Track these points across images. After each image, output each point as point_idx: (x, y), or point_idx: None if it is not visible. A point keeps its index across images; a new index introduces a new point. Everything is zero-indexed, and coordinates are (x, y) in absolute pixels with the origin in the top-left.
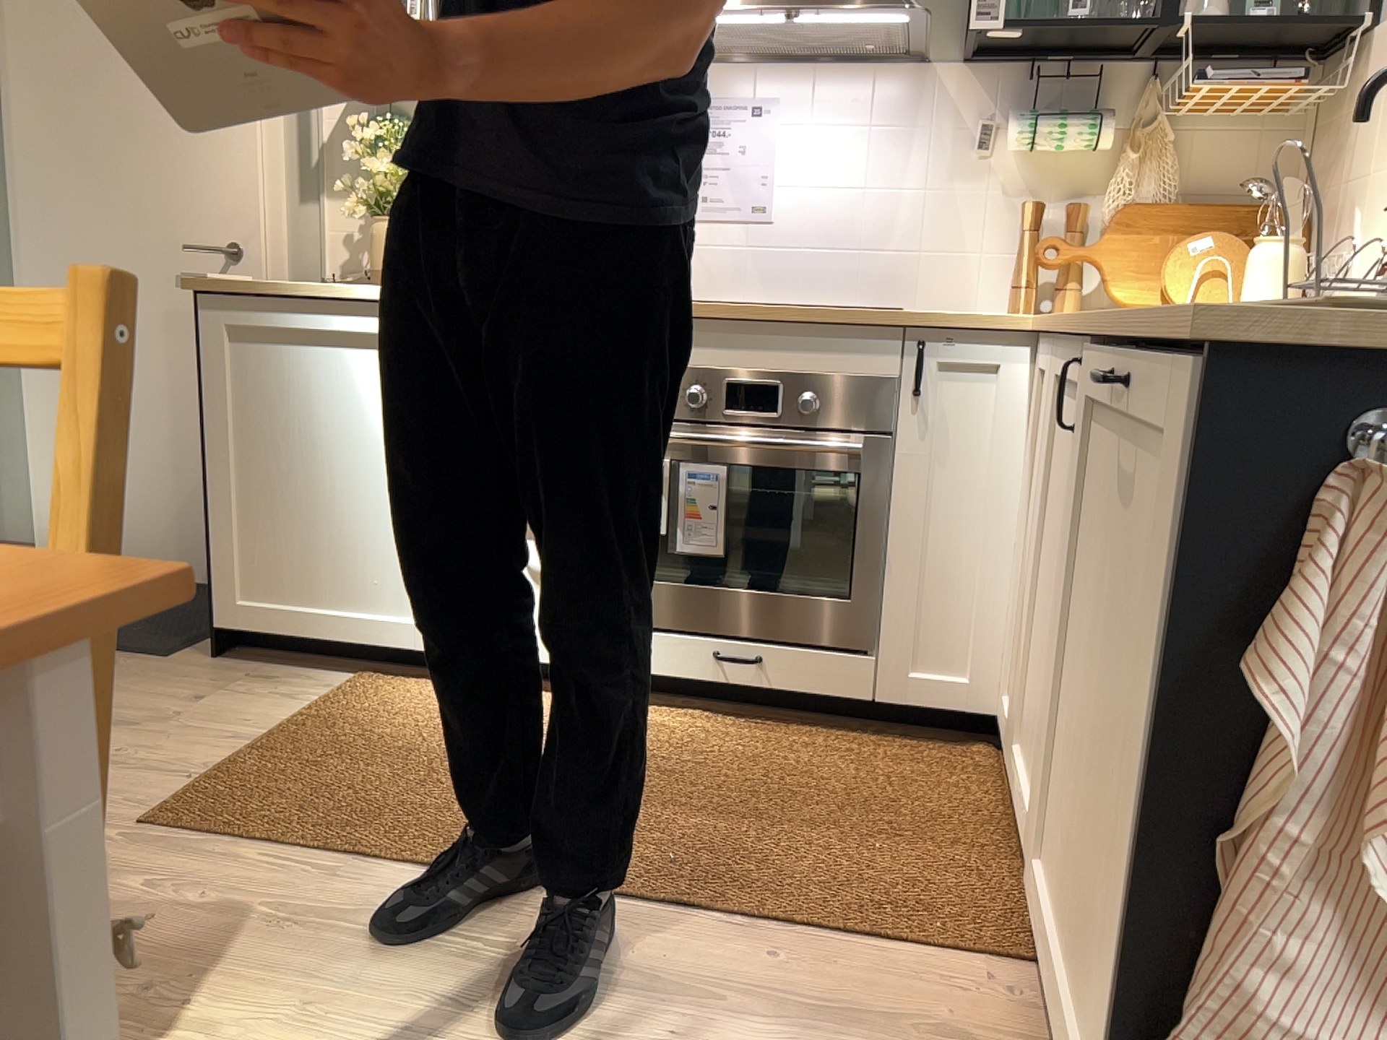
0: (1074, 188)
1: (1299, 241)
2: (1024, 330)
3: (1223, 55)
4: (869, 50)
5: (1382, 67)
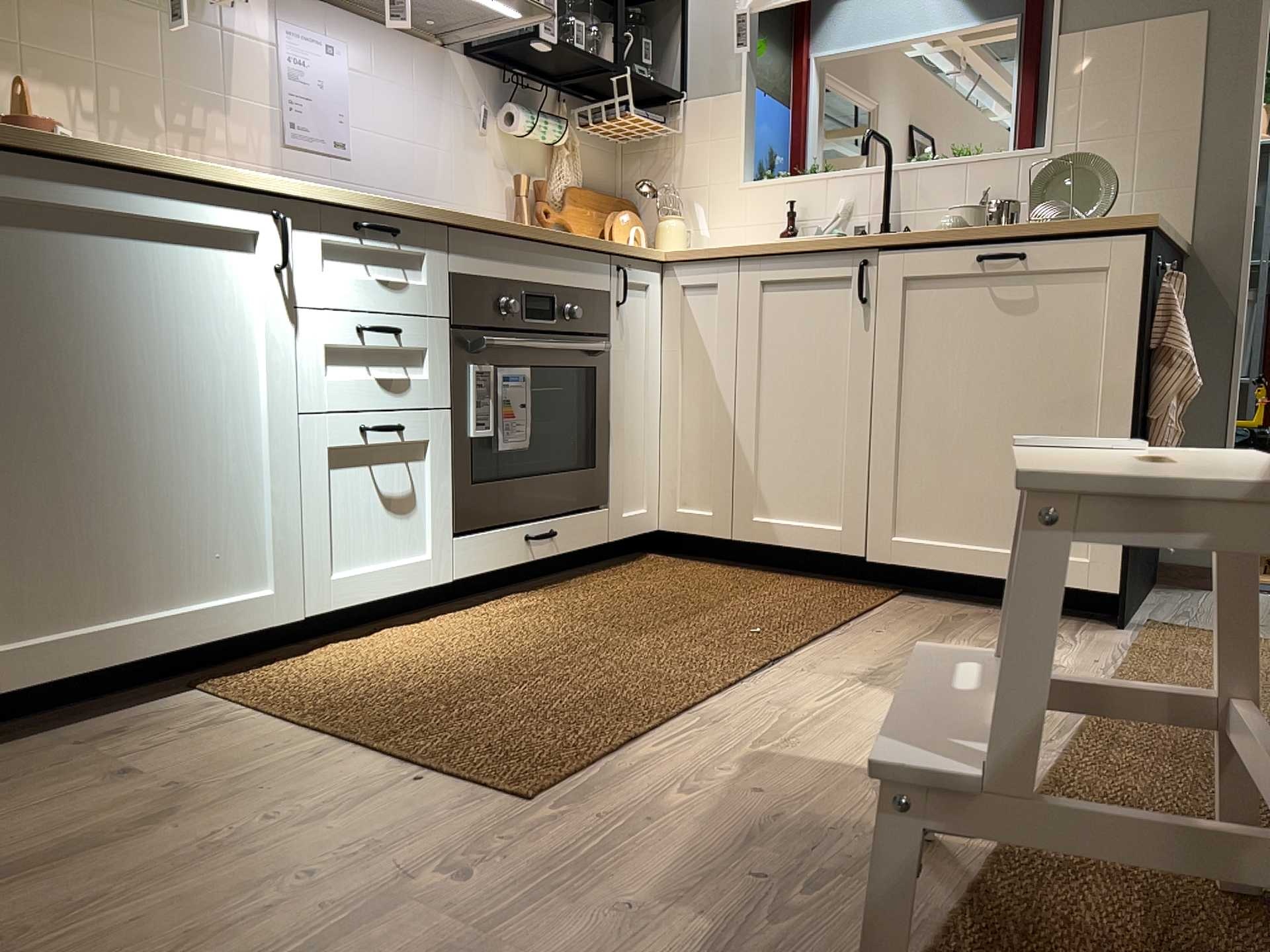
0: (530, 169)
1: (679, 217)
2: (661, 257)
3: (593, 96)
4: (427, 27)
5: (702, 124)
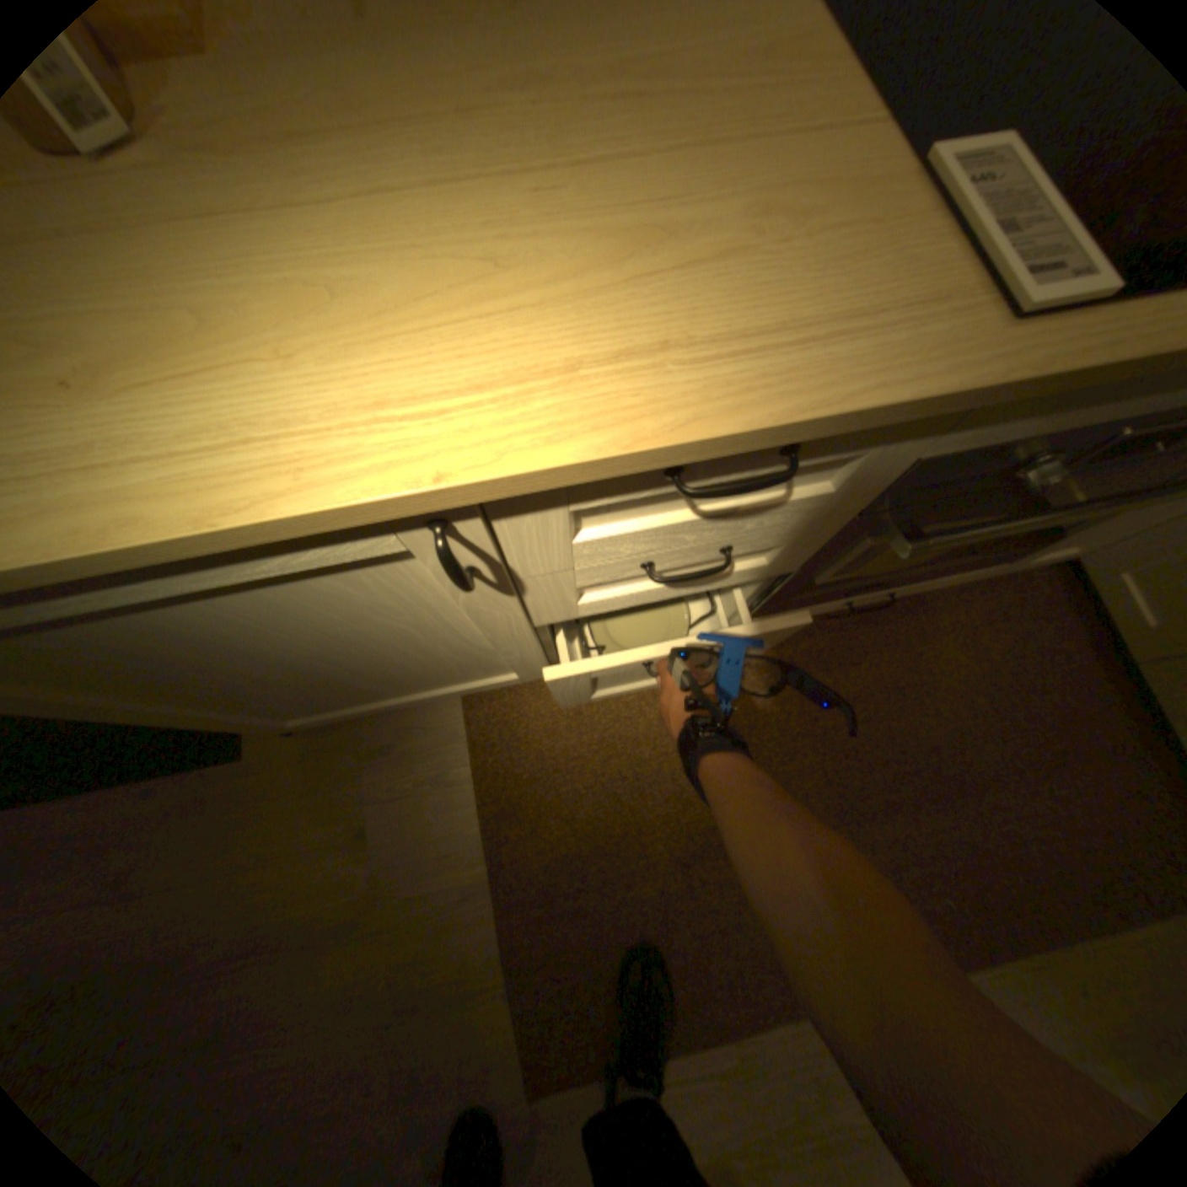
0: None
1: None
2: None
3: None
4: None
5: None
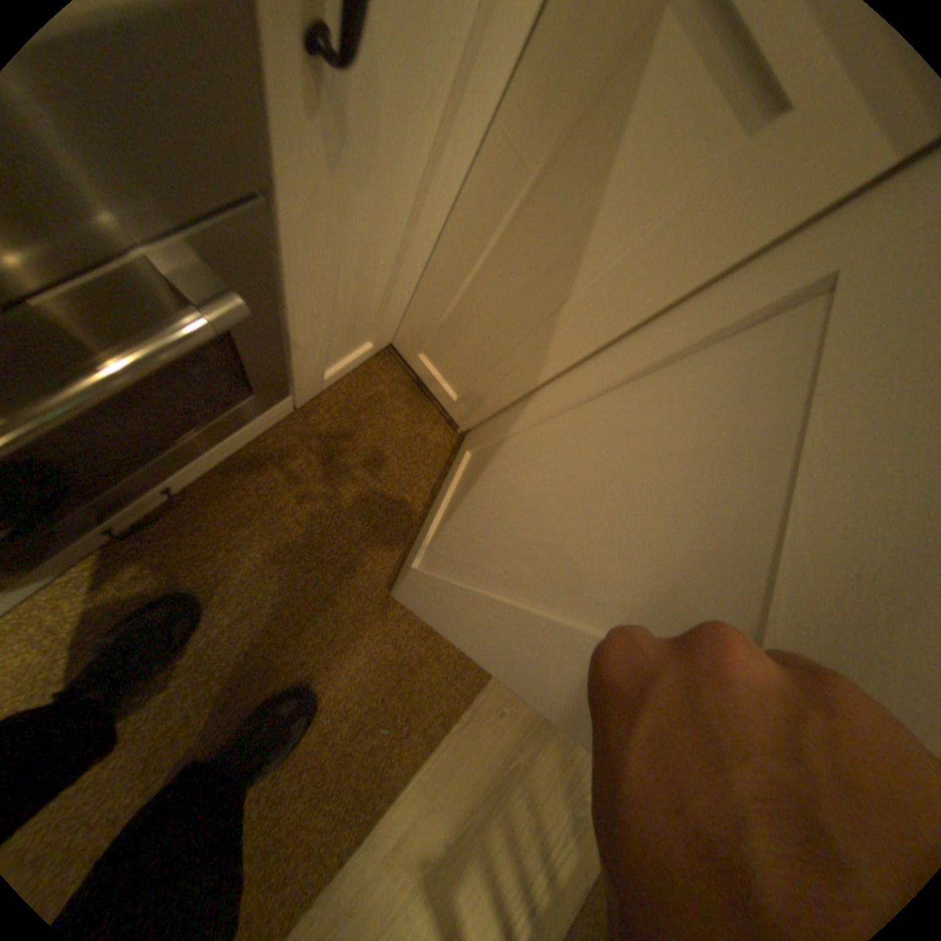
0: None
1: None
2: None
3: None
4: None
5: None
